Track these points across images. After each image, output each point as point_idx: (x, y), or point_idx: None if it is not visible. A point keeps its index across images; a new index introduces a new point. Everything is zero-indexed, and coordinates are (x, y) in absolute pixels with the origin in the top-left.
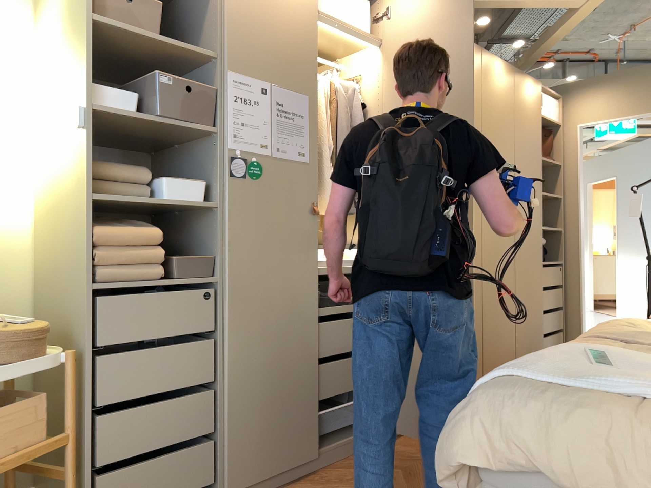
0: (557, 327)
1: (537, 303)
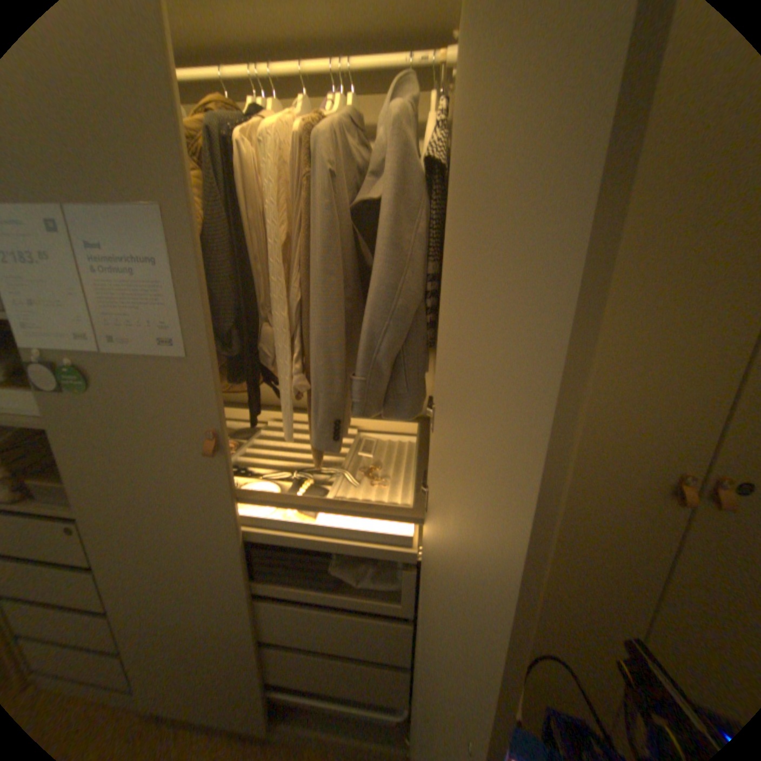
0: None
1: None
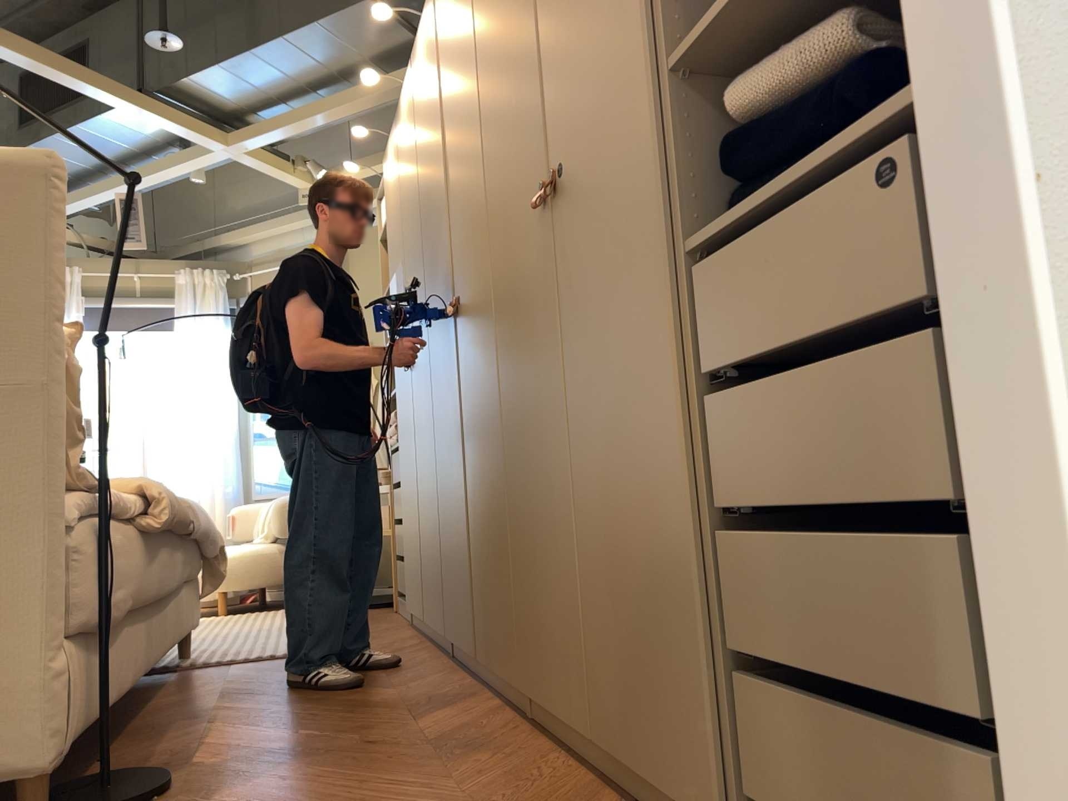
0: (918, 687)
1: (670, 471)
